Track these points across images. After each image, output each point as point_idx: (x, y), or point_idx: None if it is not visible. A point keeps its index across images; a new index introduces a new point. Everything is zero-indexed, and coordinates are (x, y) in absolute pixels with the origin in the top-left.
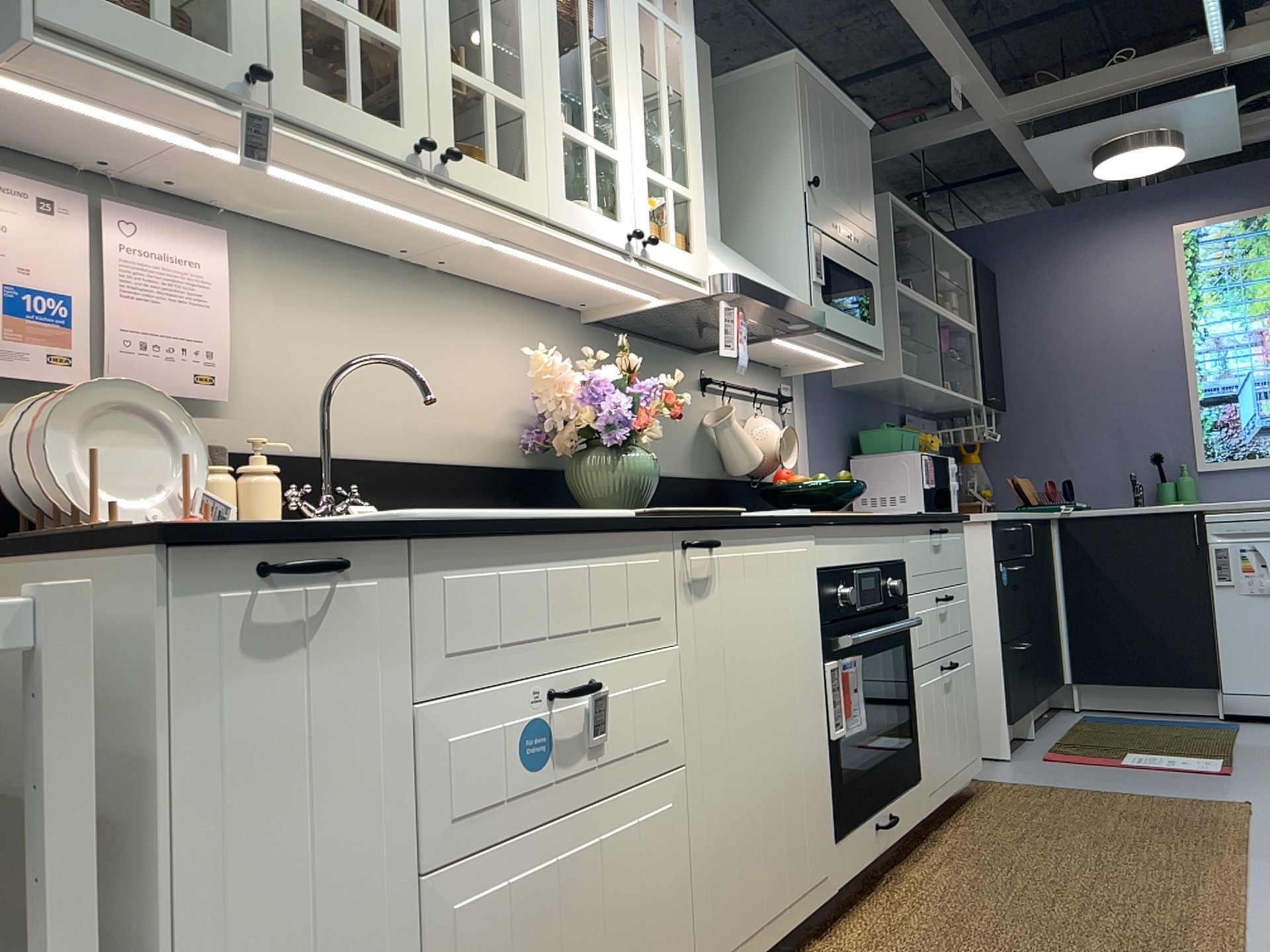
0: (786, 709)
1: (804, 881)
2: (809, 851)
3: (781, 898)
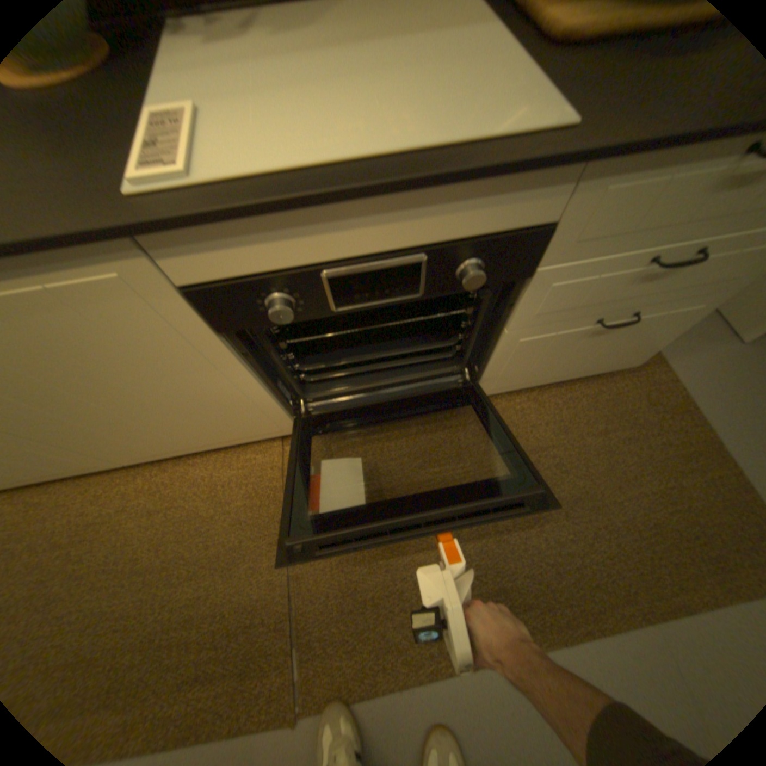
0: (156, 393)
1: (240, 436)
2: (245, 429)
3: (207, 443)
